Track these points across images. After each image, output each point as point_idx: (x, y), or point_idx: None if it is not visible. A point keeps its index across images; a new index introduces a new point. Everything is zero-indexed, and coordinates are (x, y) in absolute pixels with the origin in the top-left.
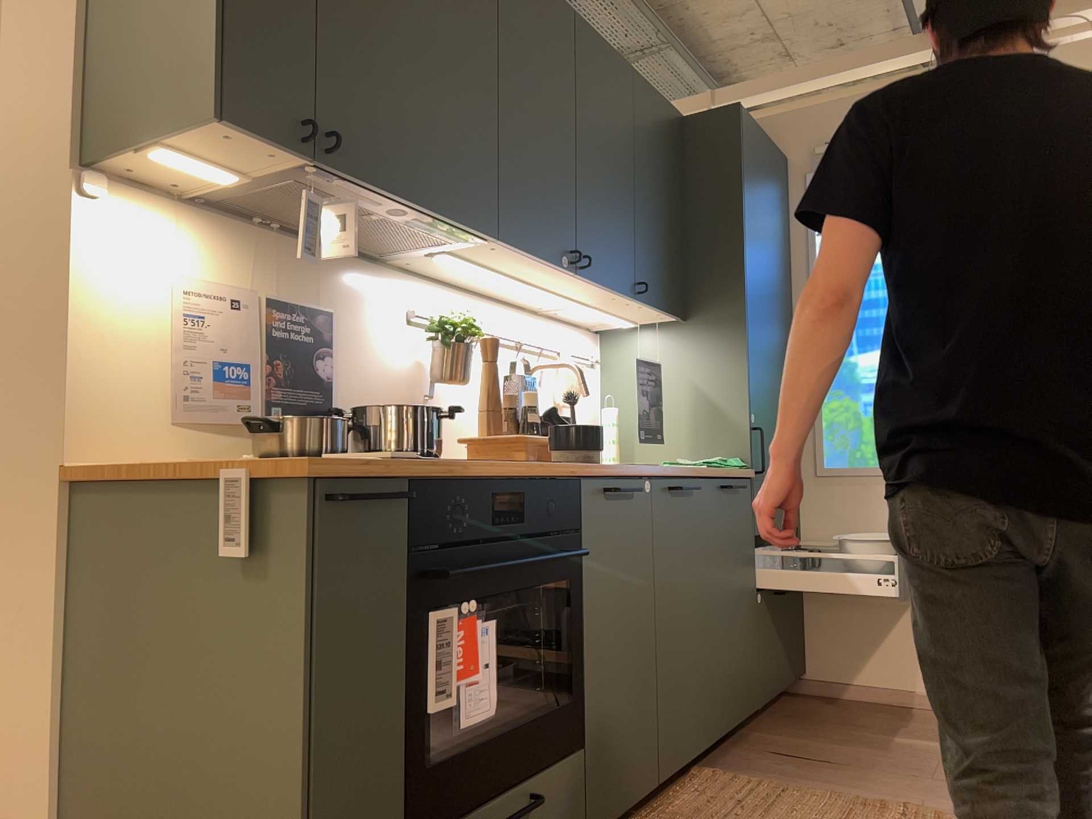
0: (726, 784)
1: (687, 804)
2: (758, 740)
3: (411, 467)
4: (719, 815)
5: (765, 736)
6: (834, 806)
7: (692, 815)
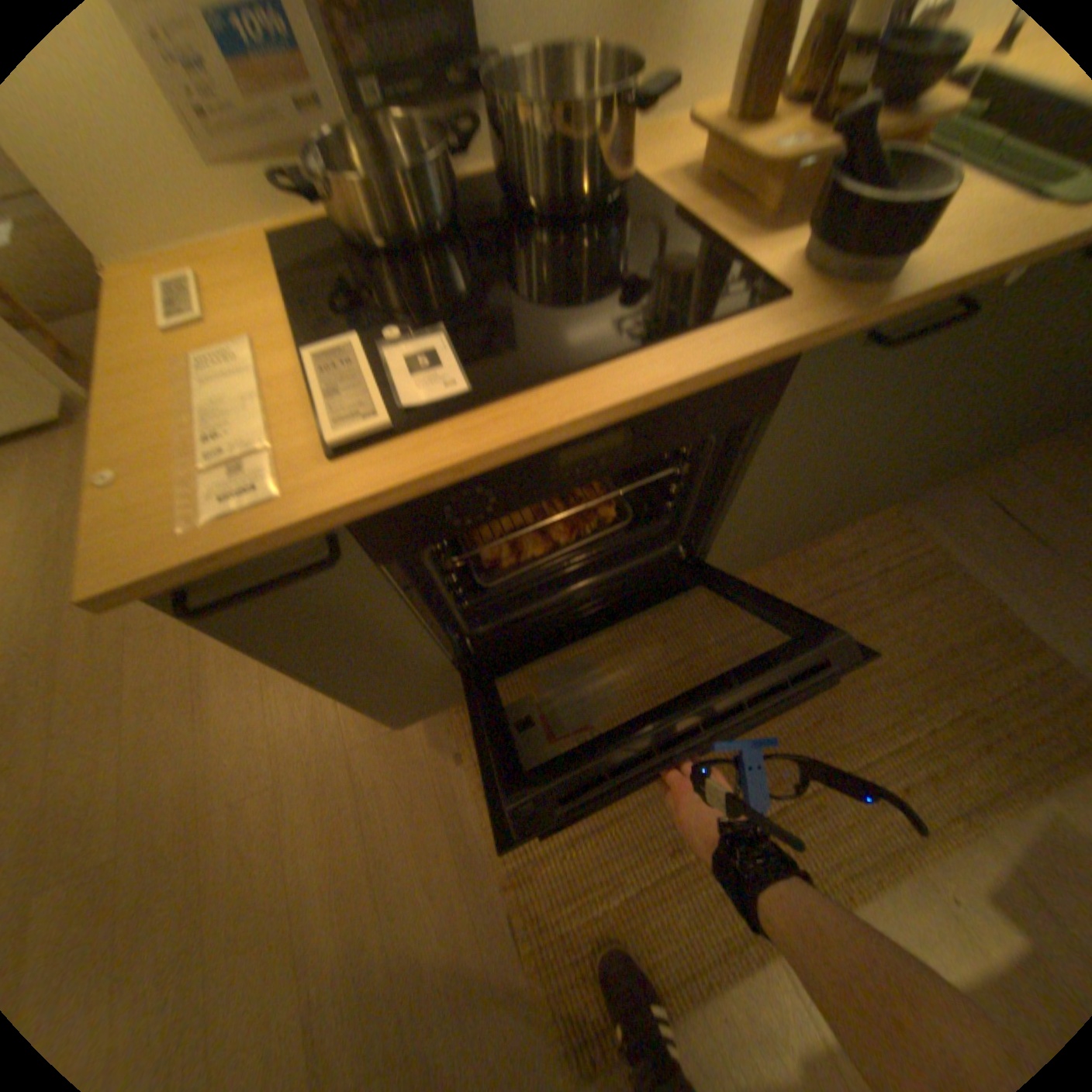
0: (894, 536)
1: (832, 550)
2: (994, 472)
3: (329, 524)
4: (850, 579)
5: (1008, 469)
6: (975, 623)
7: (825, 568)
